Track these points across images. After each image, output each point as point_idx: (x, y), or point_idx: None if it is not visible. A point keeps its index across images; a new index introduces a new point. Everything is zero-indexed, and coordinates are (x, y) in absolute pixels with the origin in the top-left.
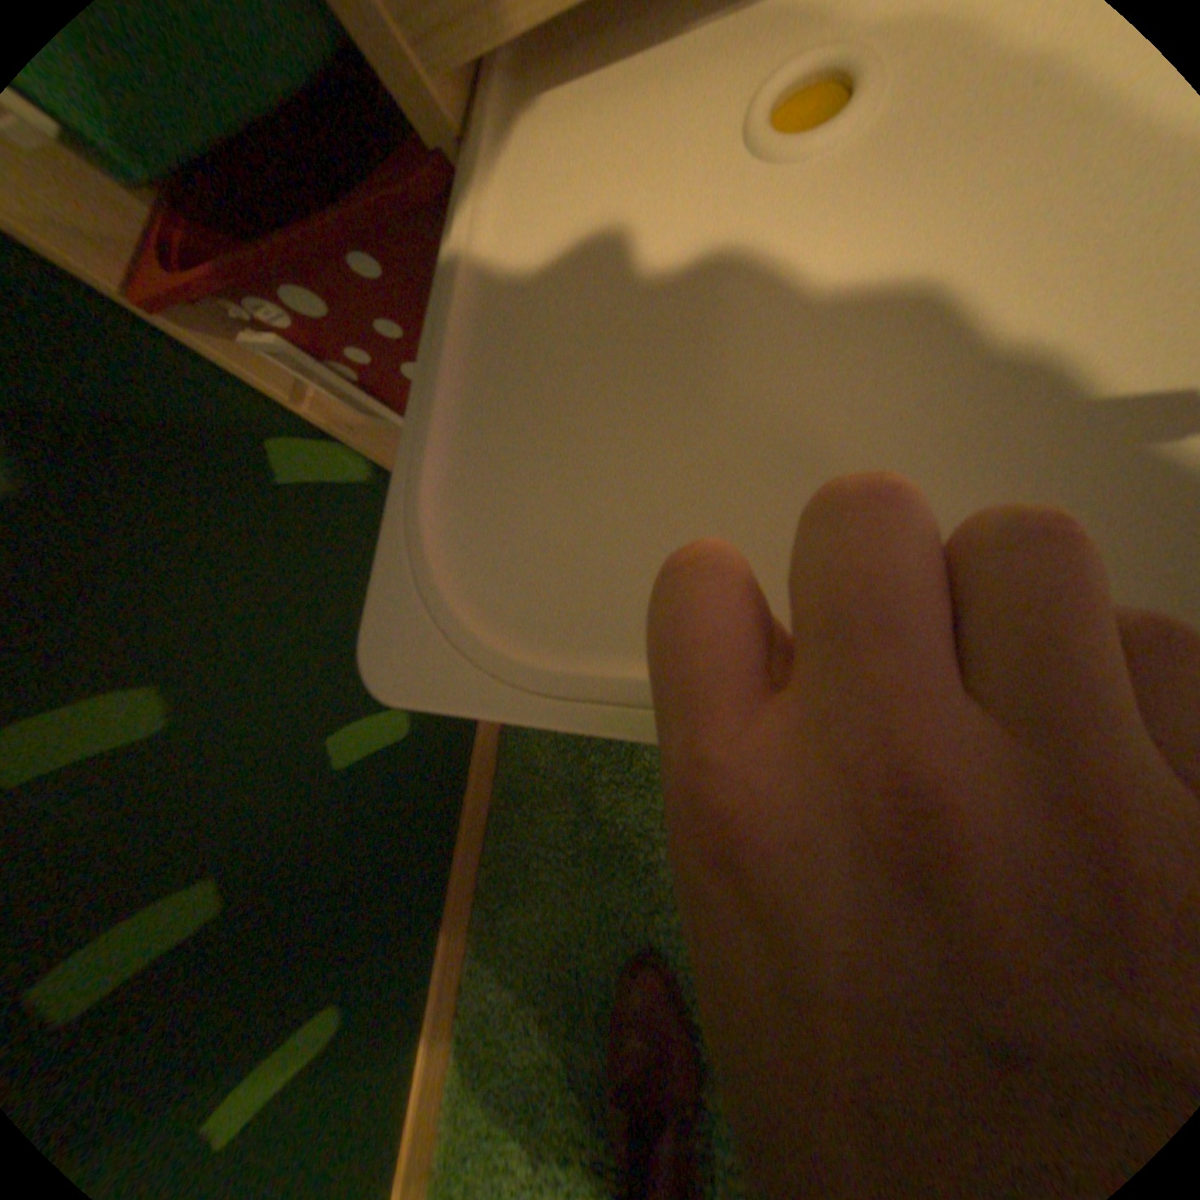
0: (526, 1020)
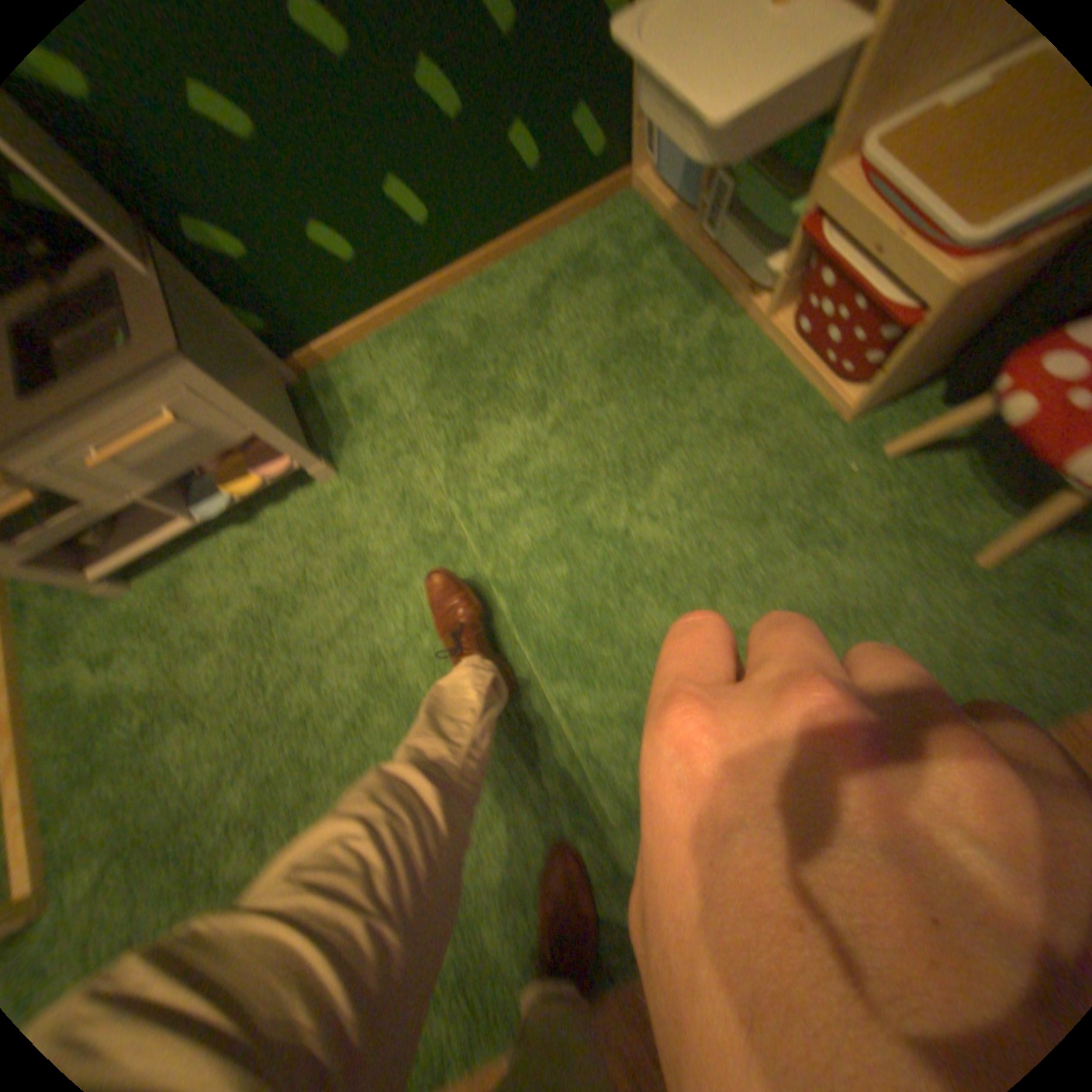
0: (453, 317)
